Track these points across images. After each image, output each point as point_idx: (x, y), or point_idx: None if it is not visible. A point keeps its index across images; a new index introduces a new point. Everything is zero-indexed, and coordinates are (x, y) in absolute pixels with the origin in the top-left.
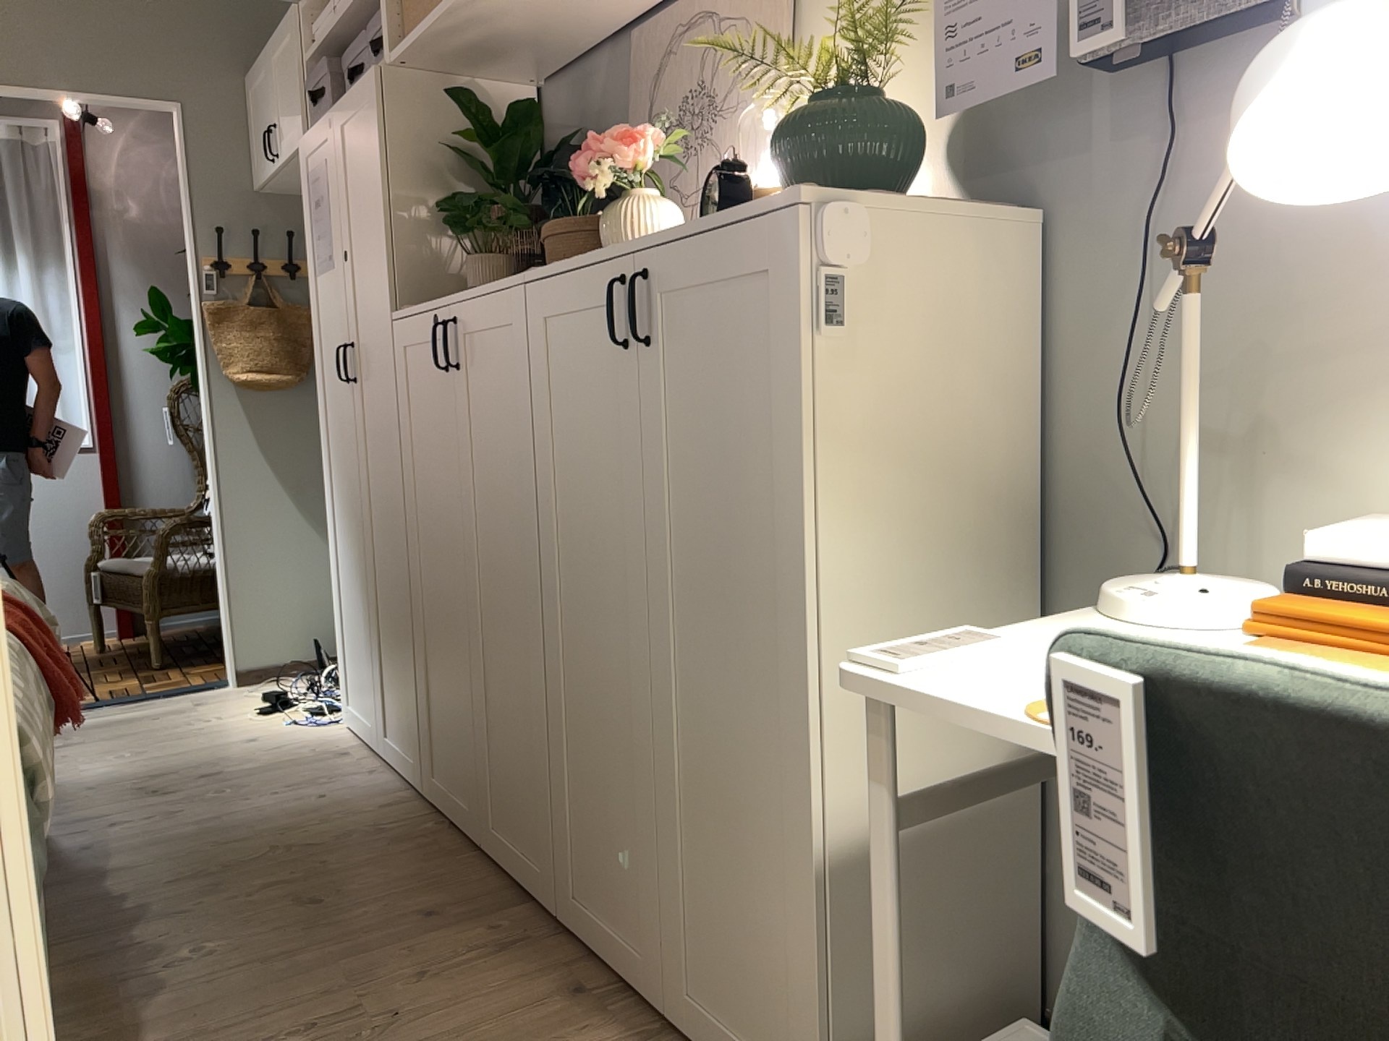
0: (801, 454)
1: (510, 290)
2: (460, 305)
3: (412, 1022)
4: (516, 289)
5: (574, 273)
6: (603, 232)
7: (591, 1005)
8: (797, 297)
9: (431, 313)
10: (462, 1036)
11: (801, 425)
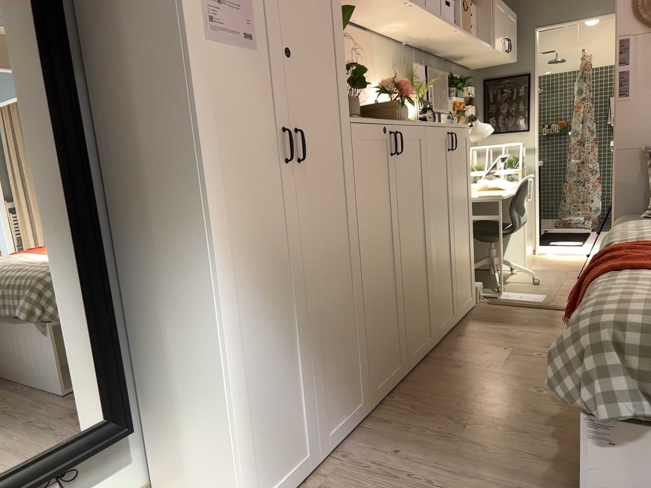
0: (470, 171)
1: (421, 126)
2: (401, 125)
3: (501, 347)
4: (423, 126)
5: (438, 127)
6: (398, 110)
7: (461, 333)
8: (469, 143)
9: (384, 125)
10: (495, 340)
11: (470, 166)
